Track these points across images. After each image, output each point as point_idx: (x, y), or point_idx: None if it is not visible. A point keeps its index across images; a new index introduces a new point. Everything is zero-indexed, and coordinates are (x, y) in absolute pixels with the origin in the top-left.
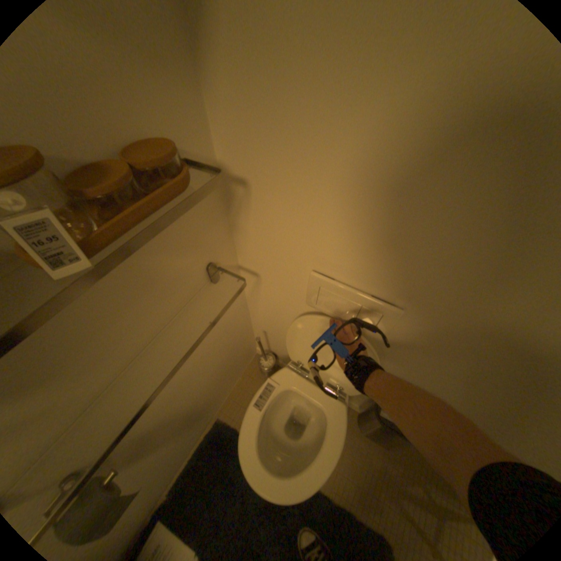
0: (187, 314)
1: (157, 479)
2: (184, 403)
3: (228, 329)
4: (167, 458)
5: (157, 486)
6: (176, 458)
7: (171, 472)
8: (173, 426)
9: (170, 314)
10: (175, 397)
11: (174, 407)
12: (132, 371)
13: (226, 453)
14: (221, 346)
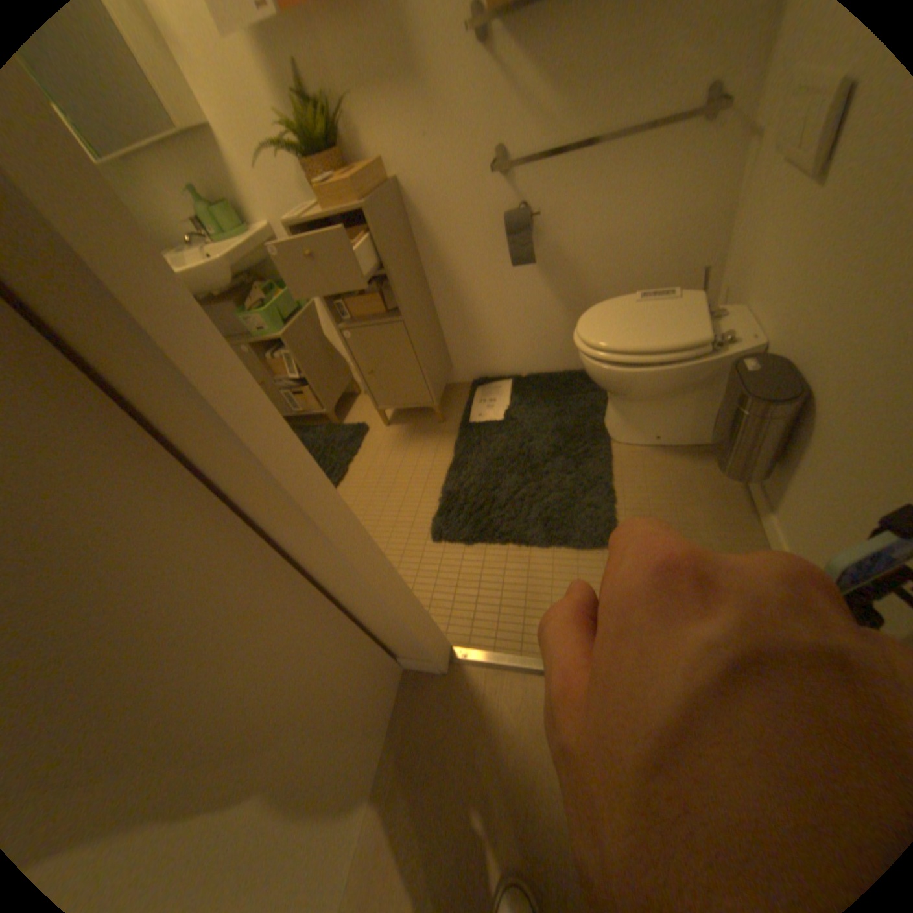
0: (663, 137)
1: (537, 339)
2: (599, 275)
3: (689, 231)
4: (554, 327)
5: (533, 350)
6: (556, 347)
7: (546, 358)
8: (578, 290)
9: (651, 117)
10: (599, 249)
11: (592, 263)
12: (597, 149)
13: (585, 385)
14: (669, 249)
